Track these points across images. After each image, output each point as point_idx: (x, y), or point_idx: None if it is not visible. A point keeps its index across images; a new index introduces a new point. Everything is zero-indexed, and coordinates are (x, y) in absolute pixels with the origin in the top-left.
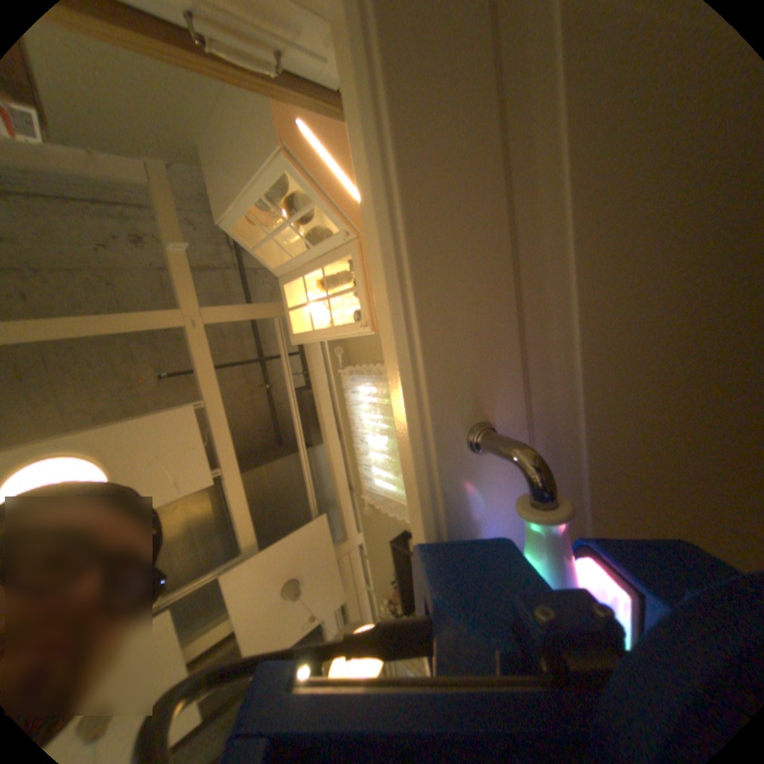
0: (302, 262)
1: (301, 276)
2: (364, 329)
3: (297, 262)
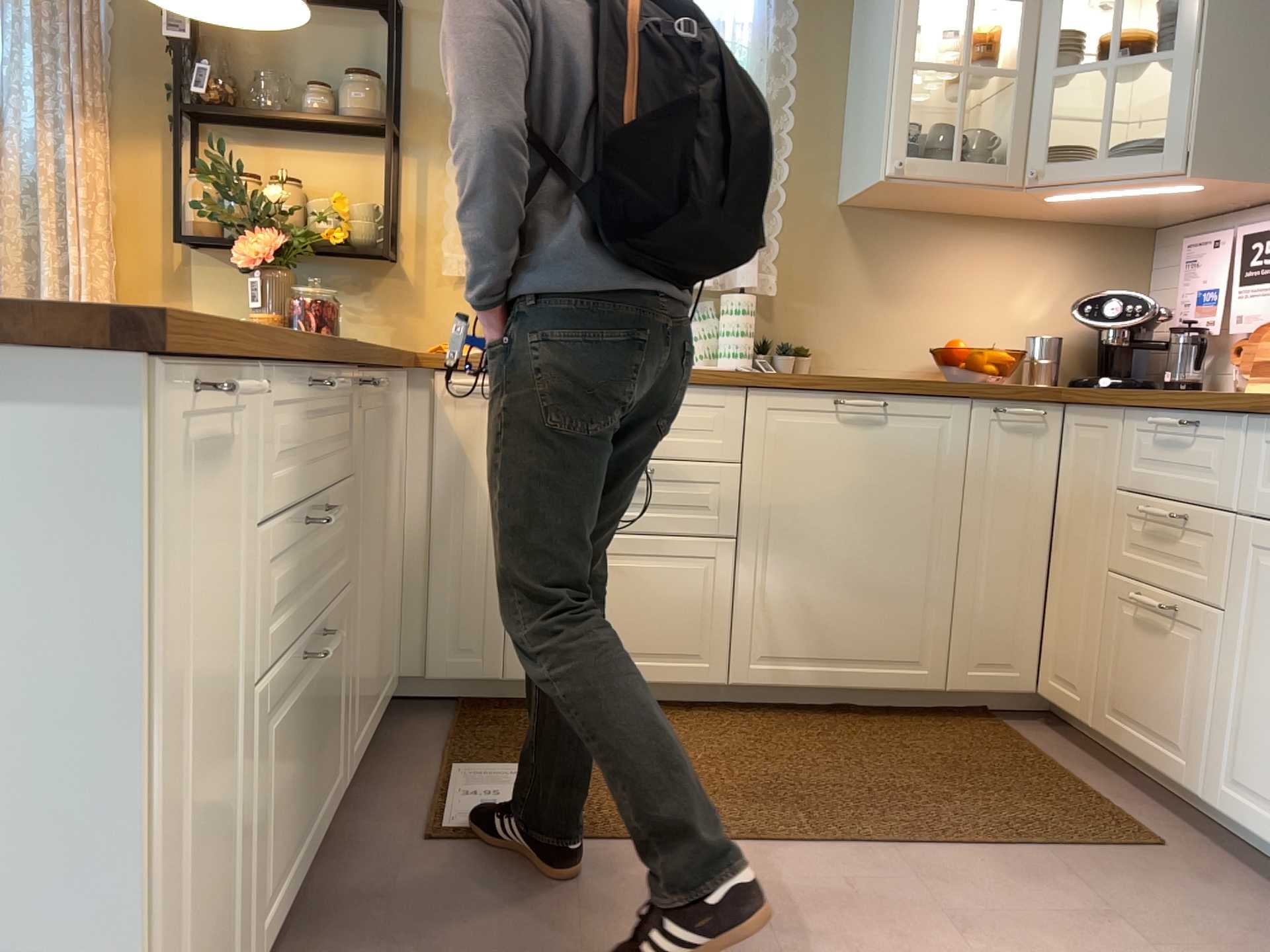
0: (1040, 10)
1: (1019, 3)
2: (887, 164)
3: (1044, 6)
